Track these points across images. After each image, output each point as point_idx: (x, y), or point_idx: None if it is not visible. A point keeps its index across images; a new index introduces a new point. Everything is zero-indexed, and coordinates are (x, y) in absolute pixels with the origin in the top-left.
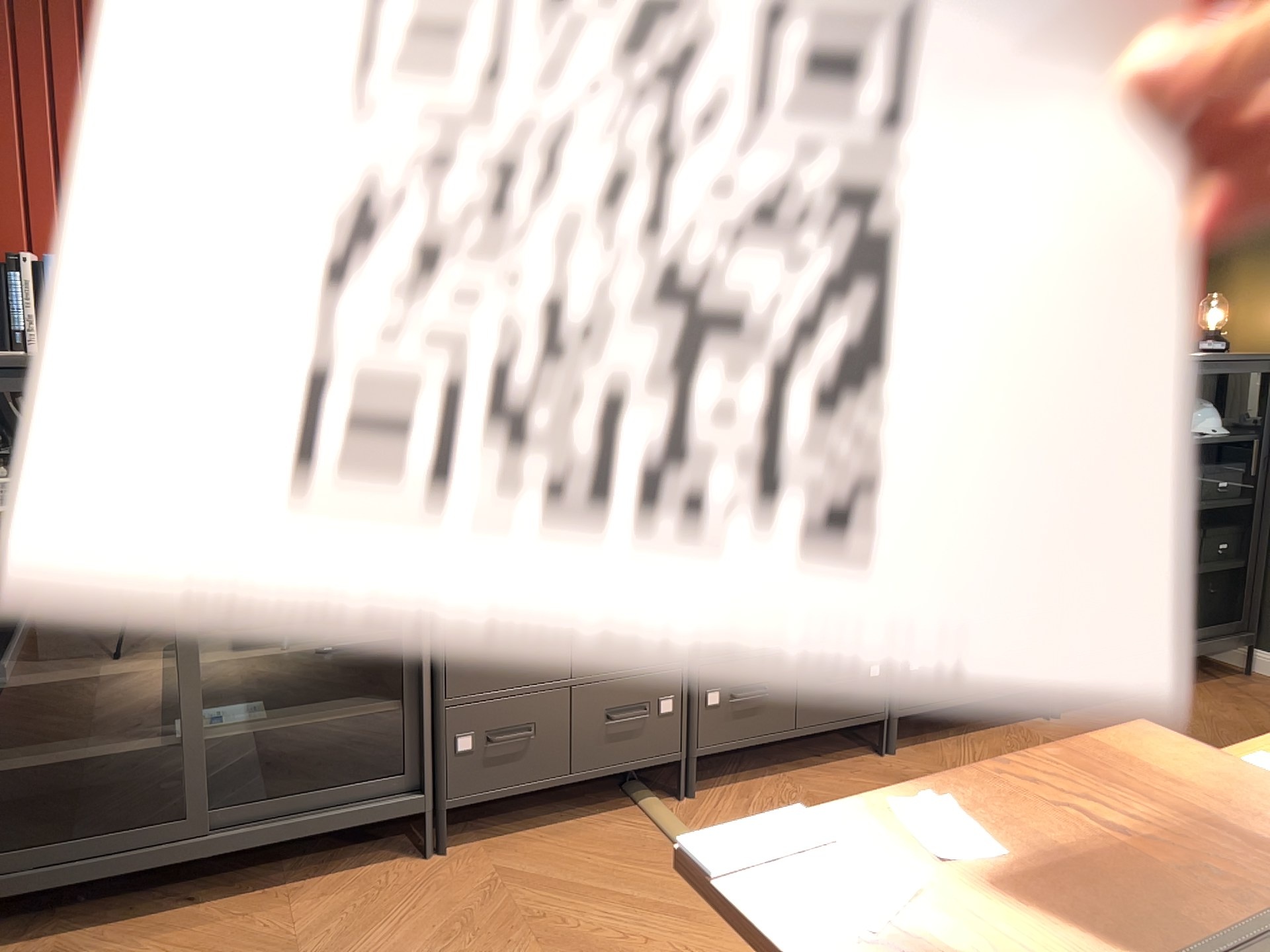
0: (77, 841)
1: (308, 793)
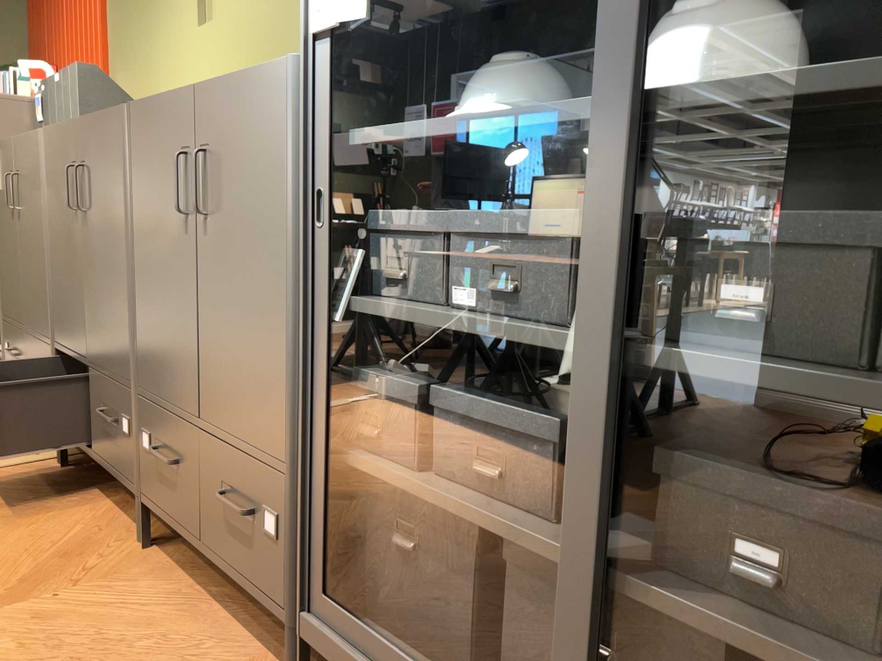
0: None
1: None
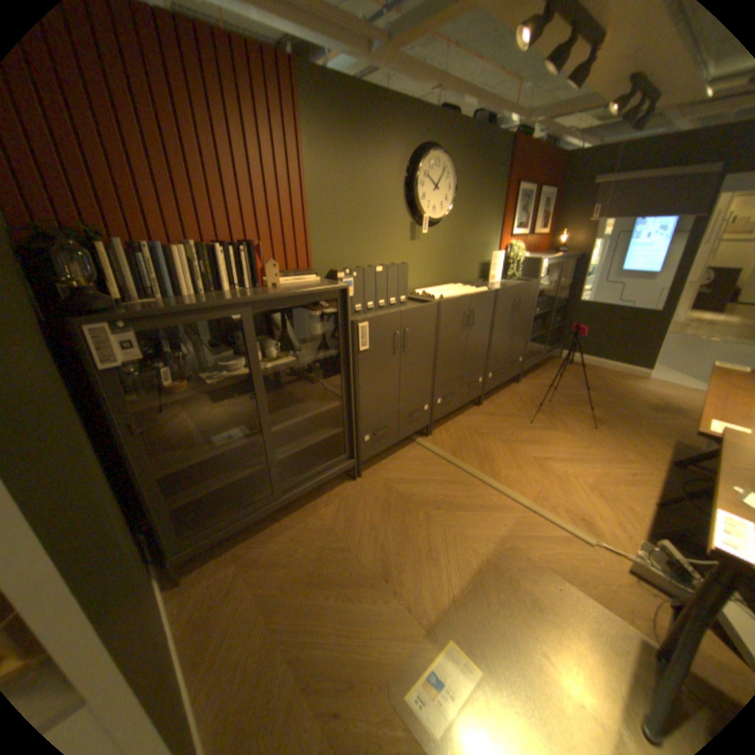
0: (233, 517)
1: (315, 471)
